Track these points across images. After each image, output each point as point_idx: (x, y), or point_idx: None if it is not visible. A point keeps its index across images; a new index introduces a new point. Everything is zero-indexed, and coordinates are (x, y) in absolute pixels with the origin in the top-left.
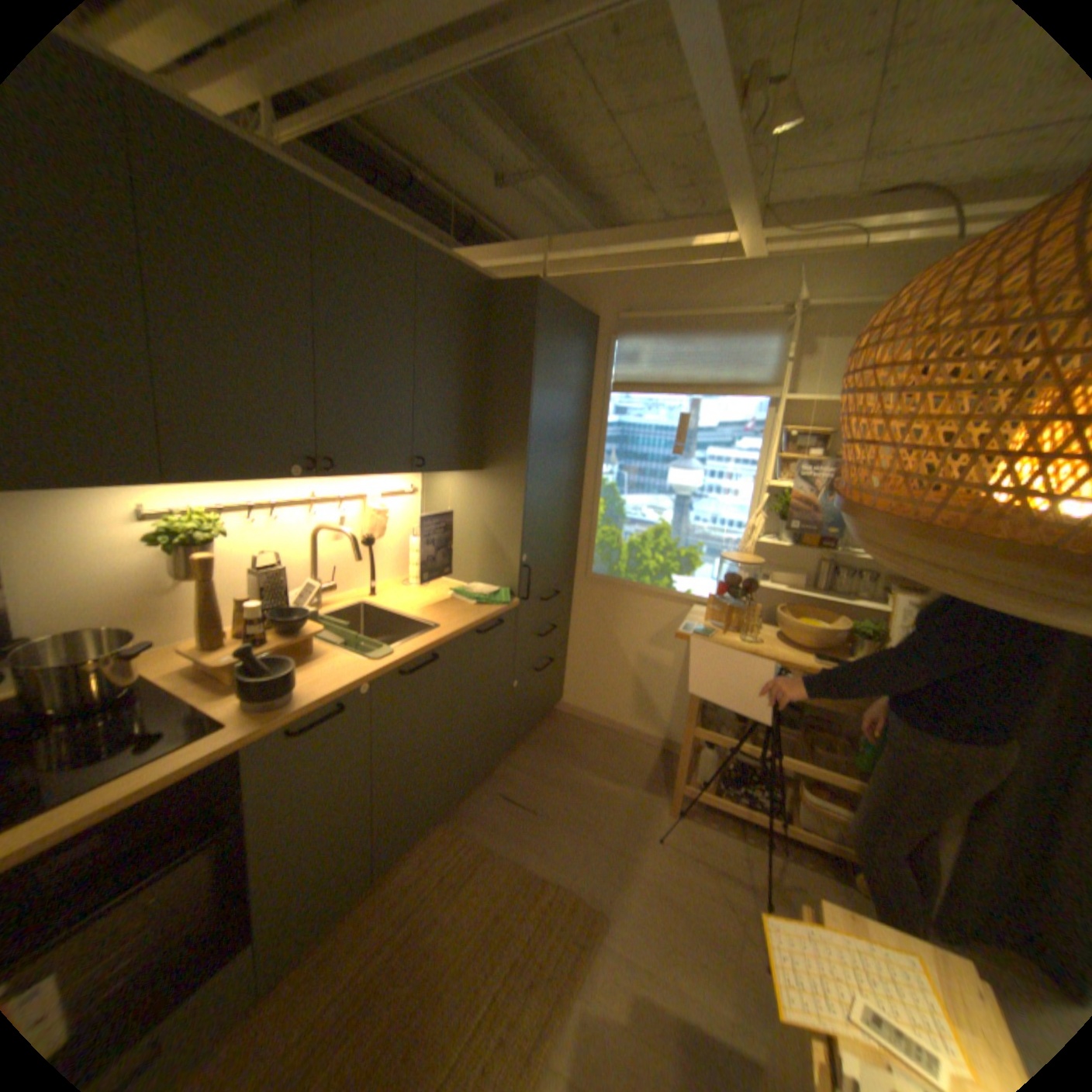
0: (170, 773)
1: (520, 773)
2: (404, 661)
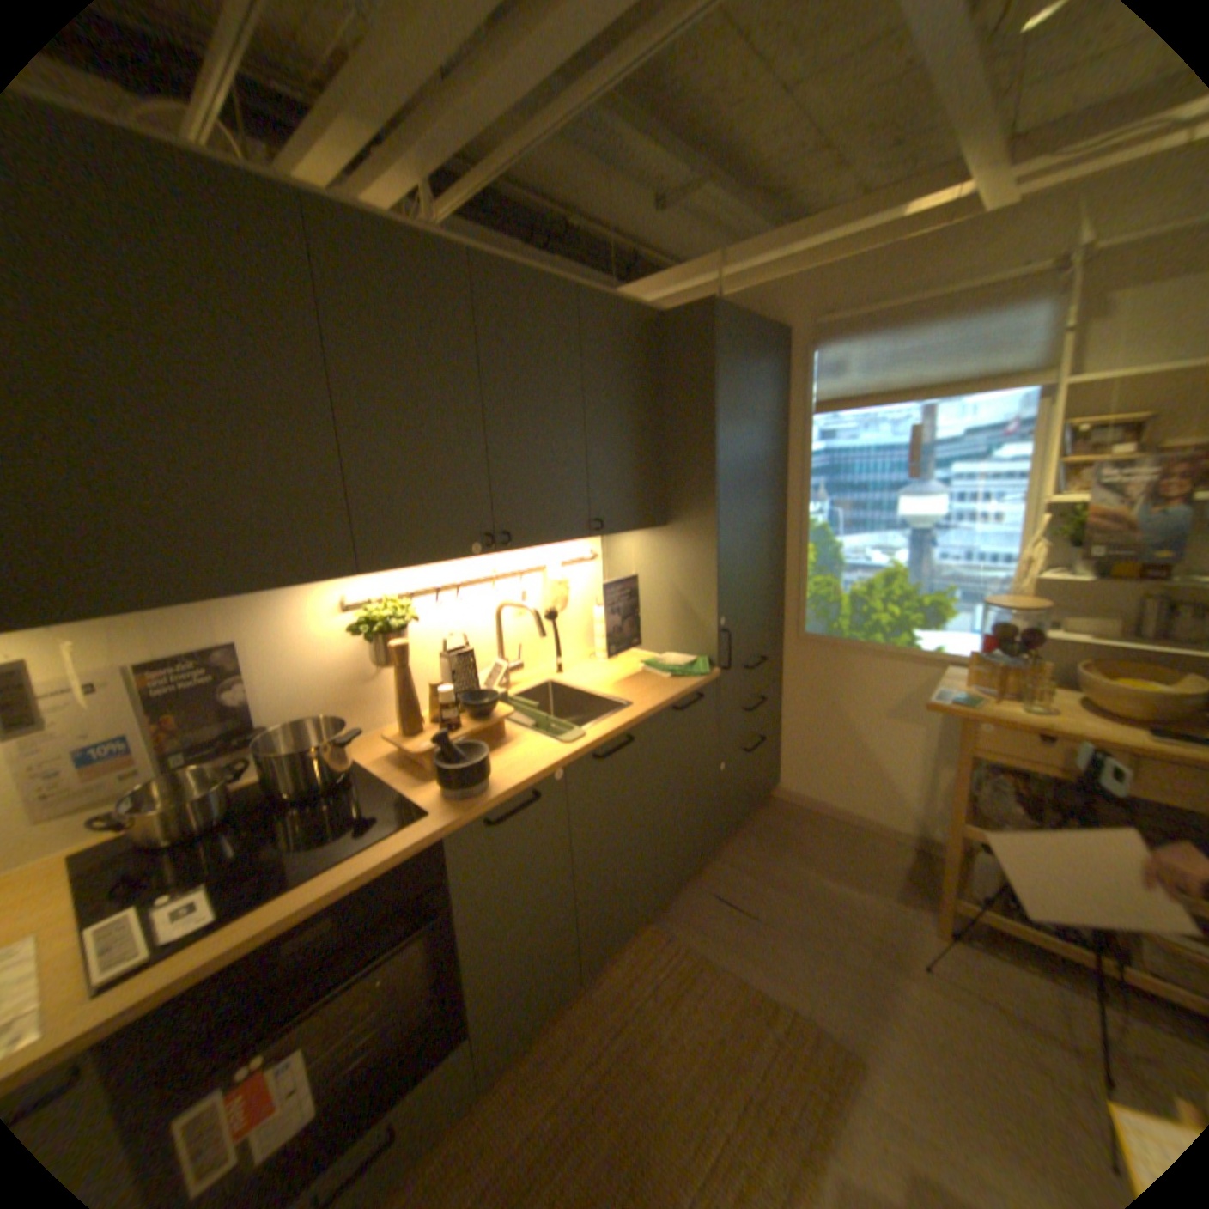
0: (382, 861)
1: (737, 871)
2: (597, 744)
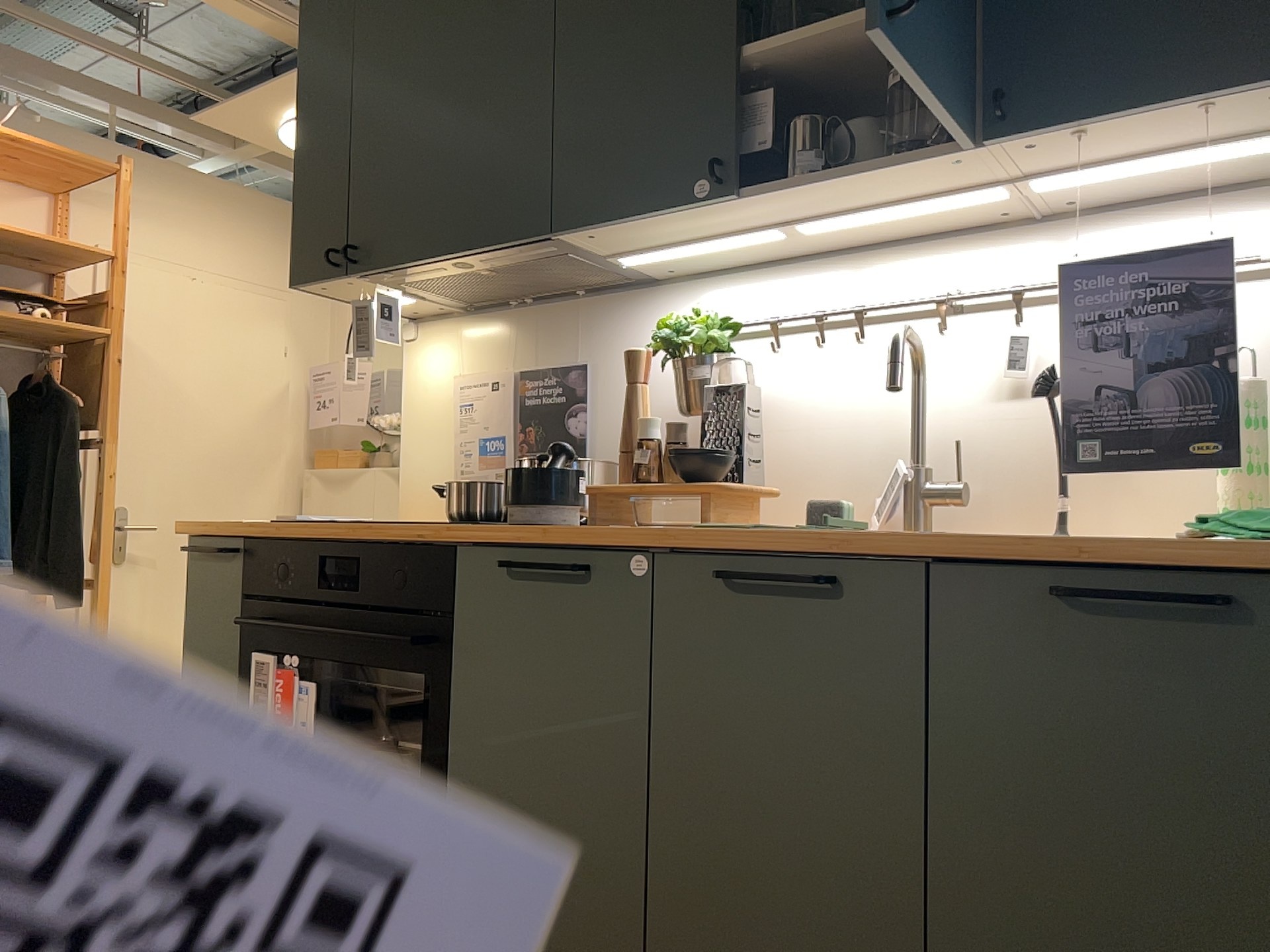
0: (404, 535)
1: None
2: (725, 544)
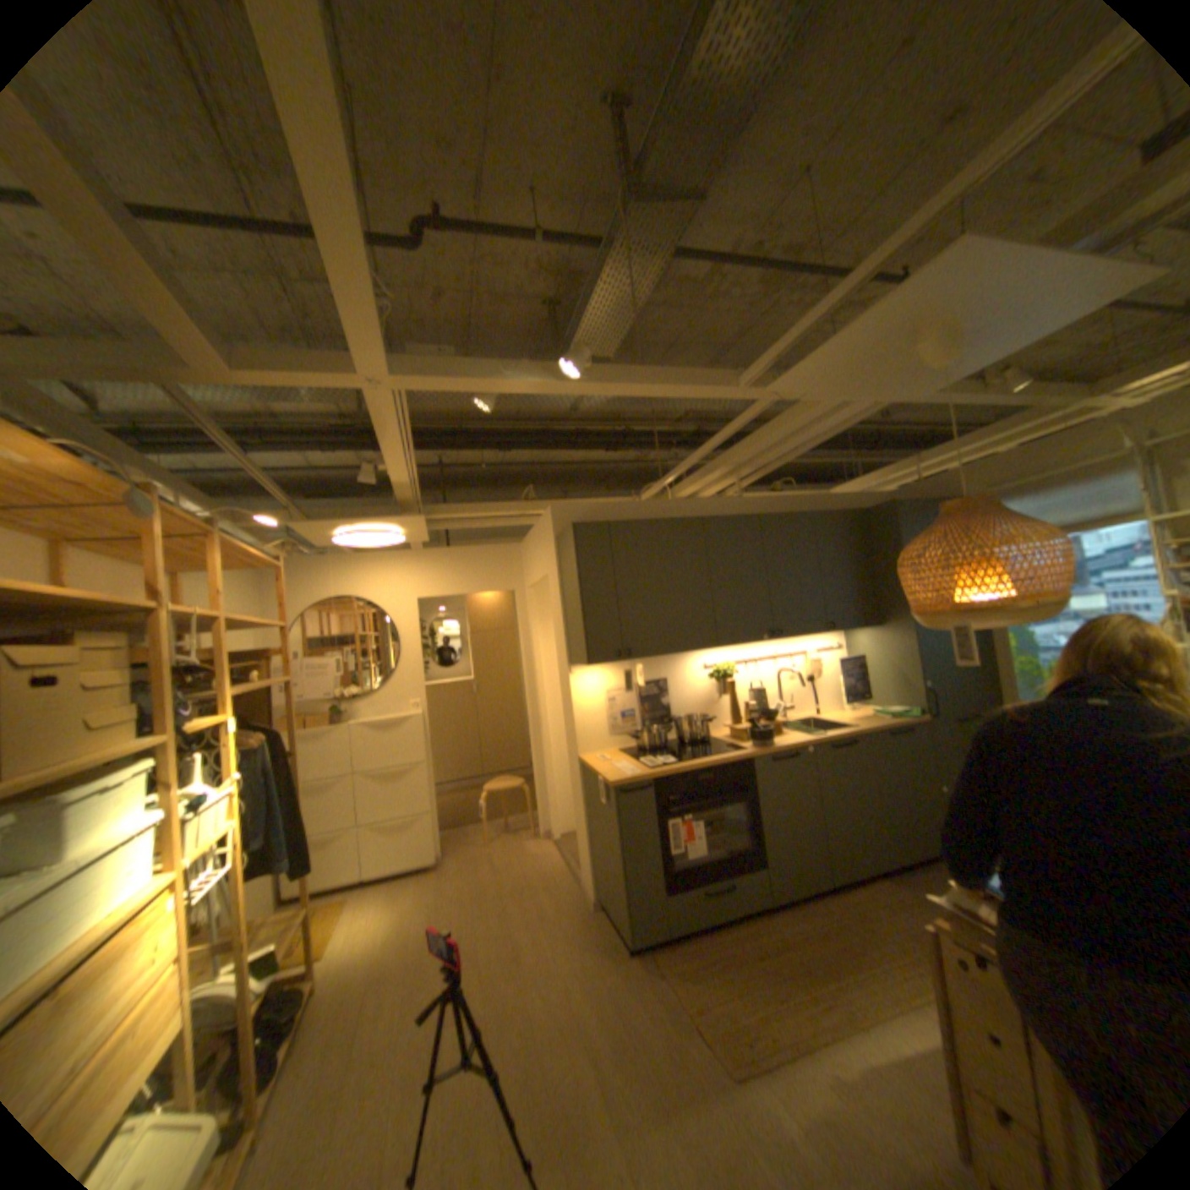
0: (730, 760)
1: None
2: (832, 740)
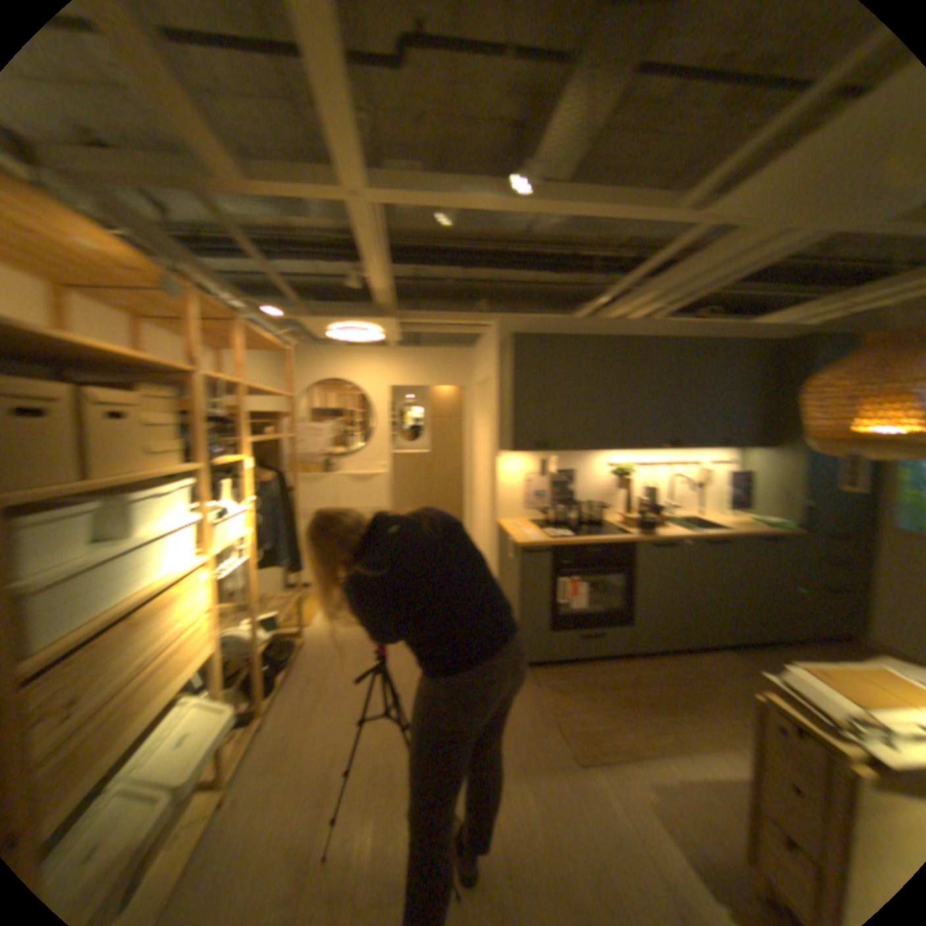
0: (615, 540)
1: (805, 658)
2: (708, 536)
